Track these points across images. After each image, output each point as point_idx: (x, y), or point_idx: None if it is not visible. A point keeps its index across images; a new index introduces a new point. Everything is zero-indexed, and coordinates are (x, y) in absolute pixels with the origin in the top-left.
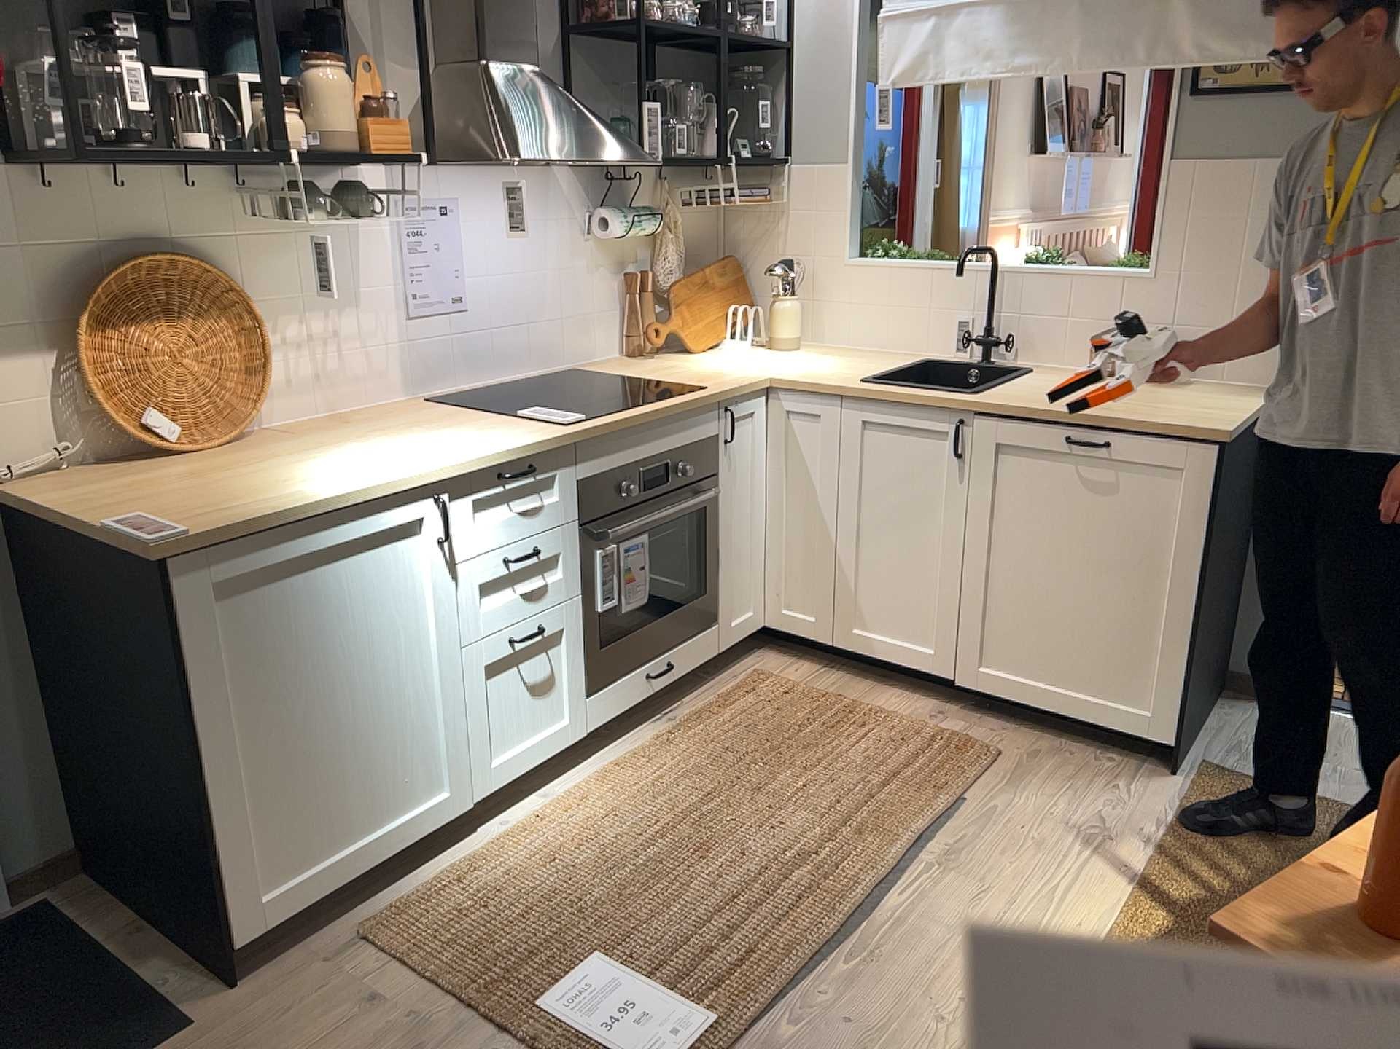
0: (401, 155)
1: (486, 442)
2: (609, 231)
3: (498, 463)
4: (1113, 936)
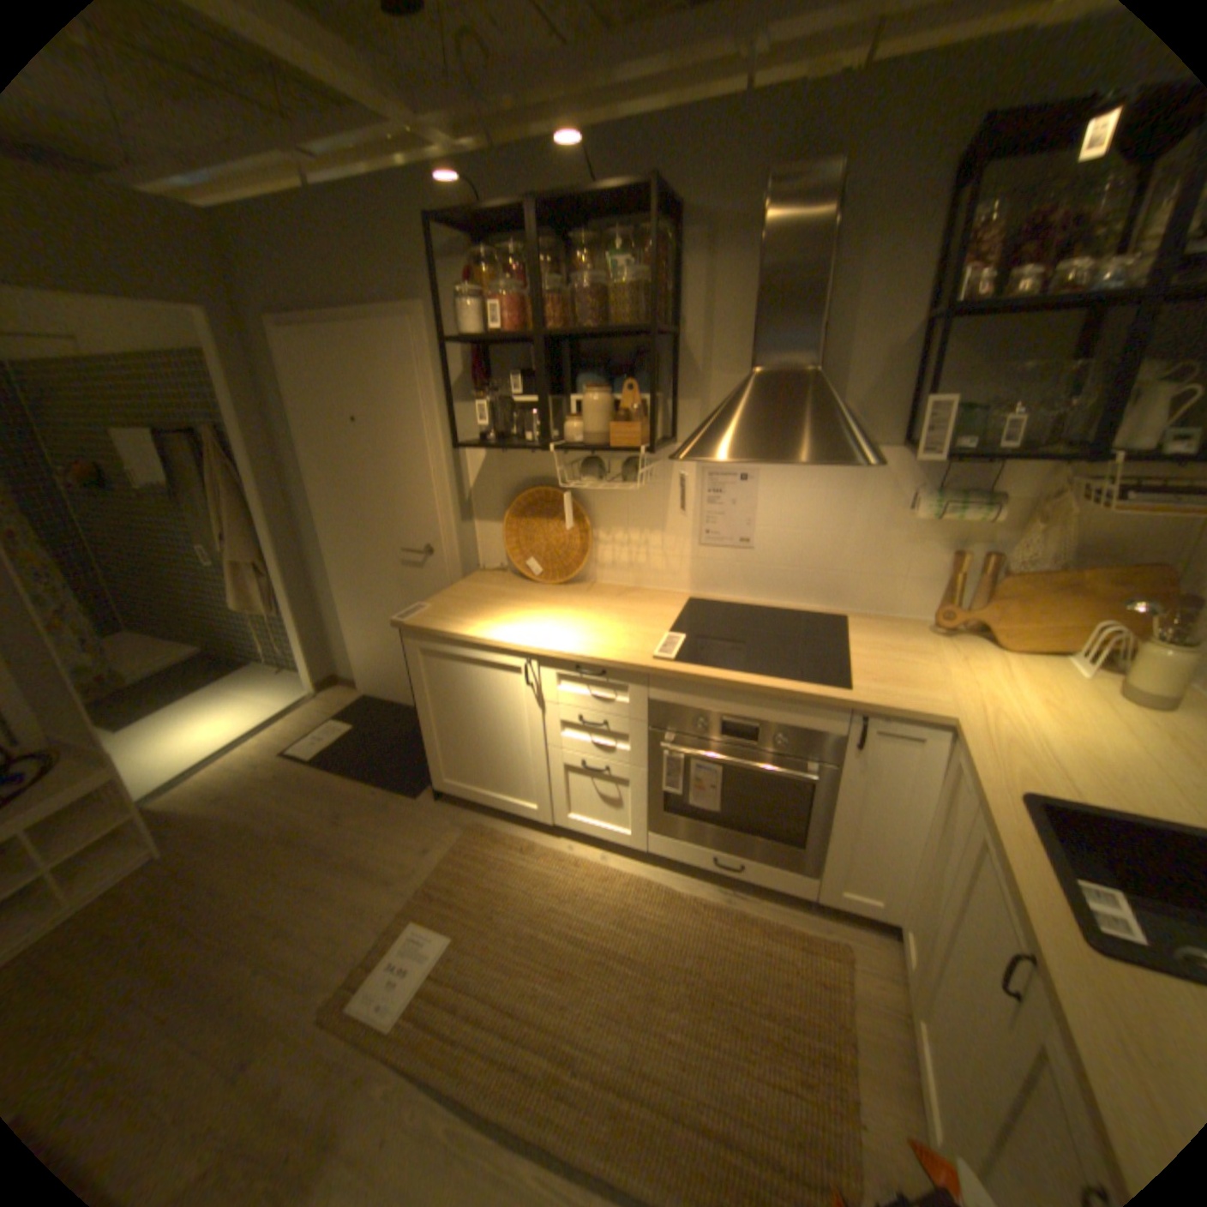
0: (628, 446)
1: (593, 642)
2: (923, 510)
3: (574, 659)
4: None
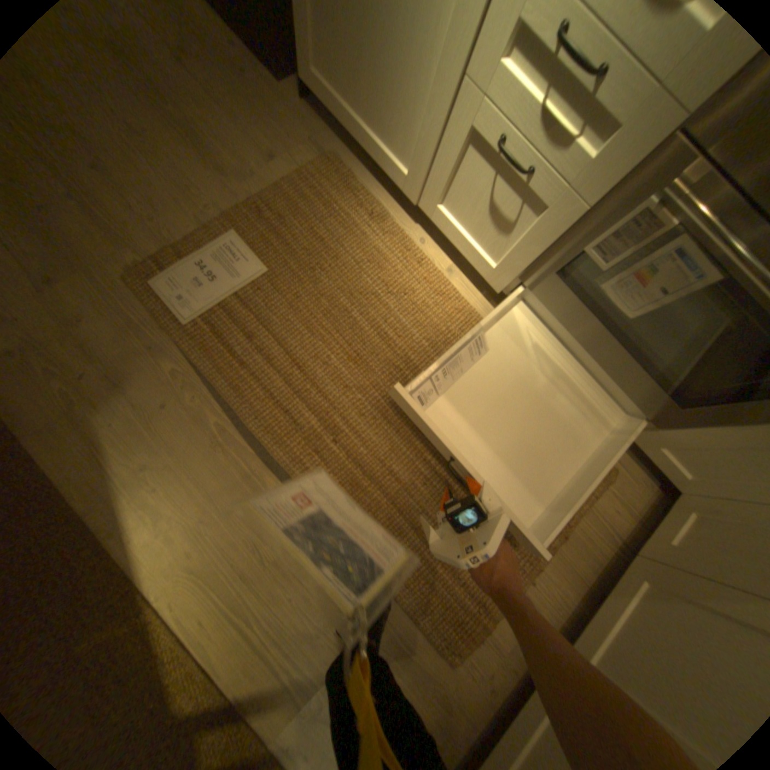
0: None
1: None
2: None
3: None
4: (178, 645)
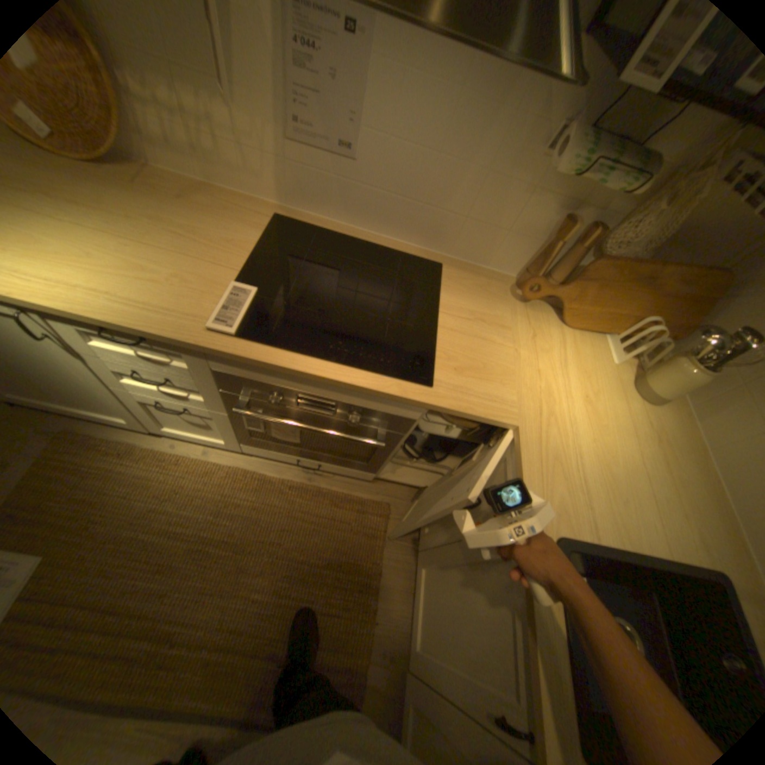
0: None
1: (119, 295)
2: (566, 158)
3: (89, 322)
4: None
